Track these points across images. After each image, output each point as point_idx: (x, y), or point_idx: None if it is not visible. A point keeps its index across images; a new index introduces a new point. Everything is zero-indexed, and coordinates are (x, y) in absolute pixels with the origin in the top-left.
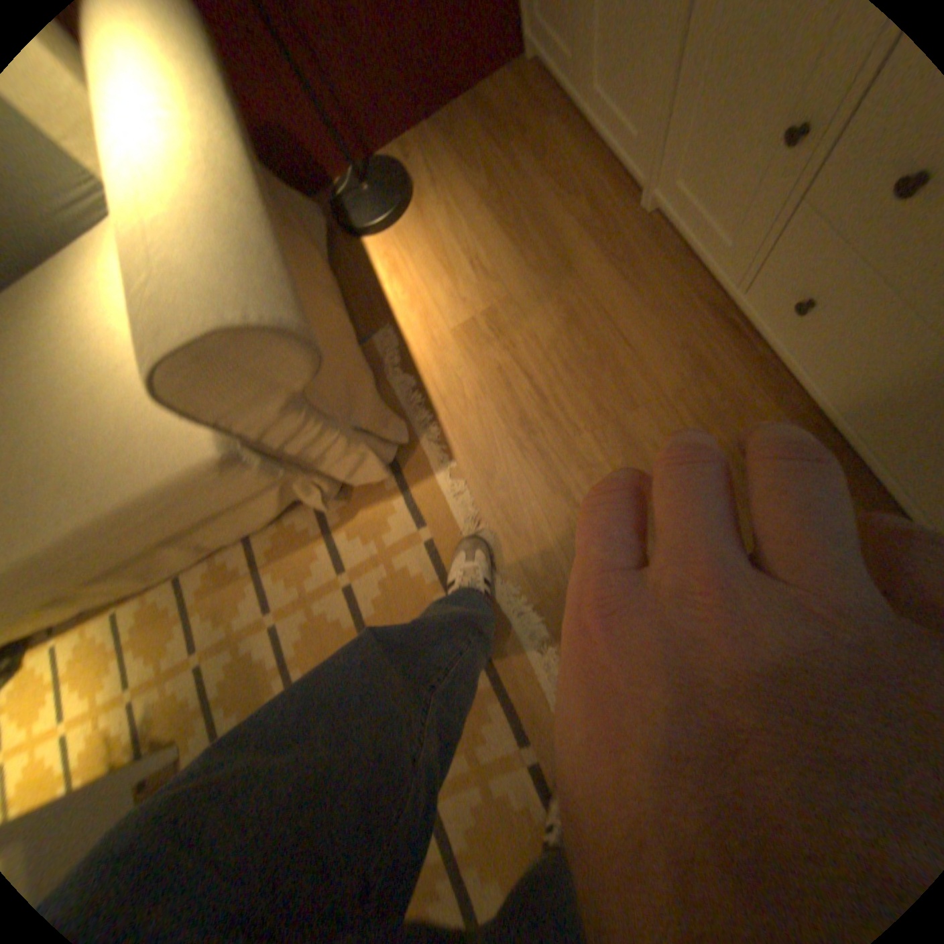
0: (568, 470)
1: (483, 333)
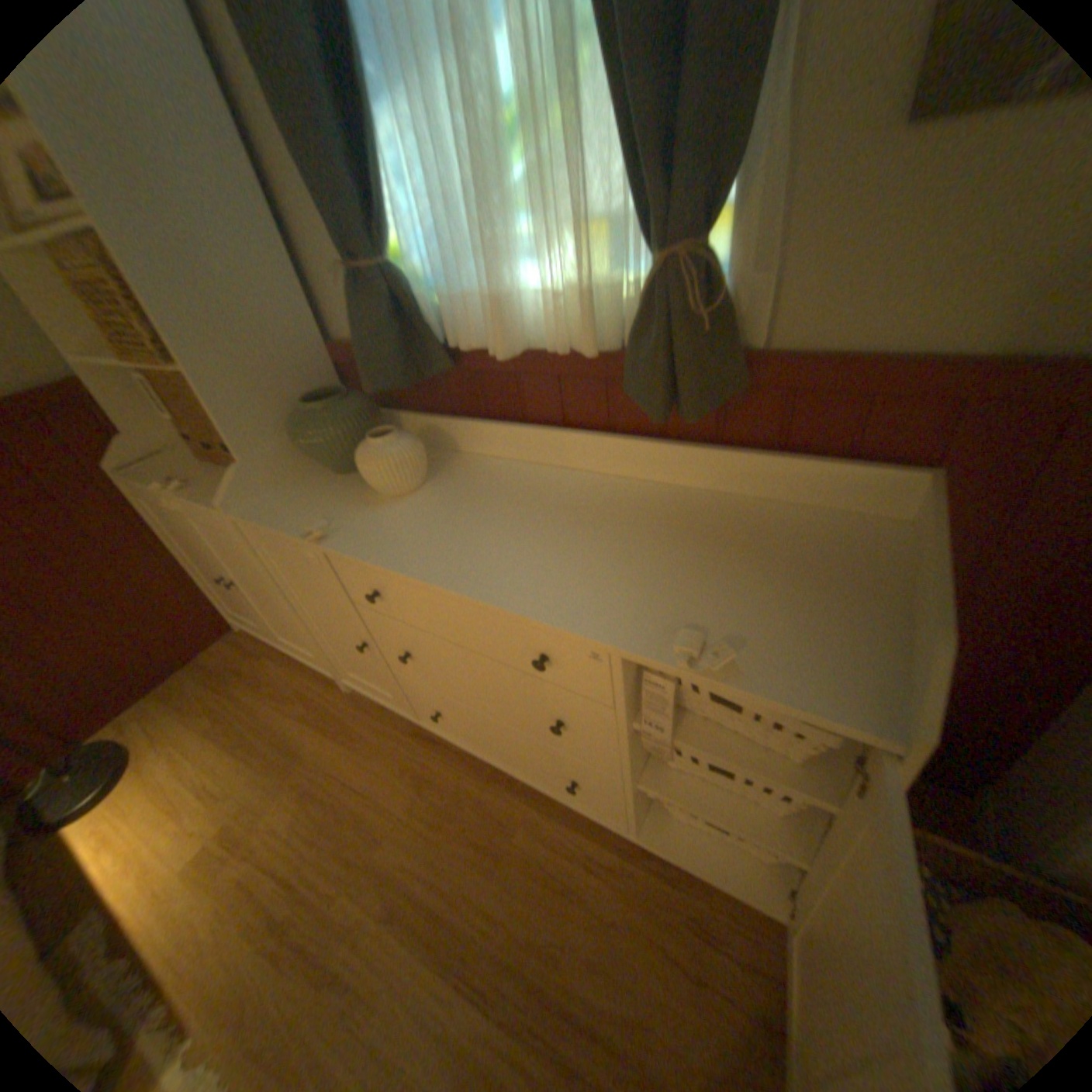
0: (328, 950)
1: (214, 854)
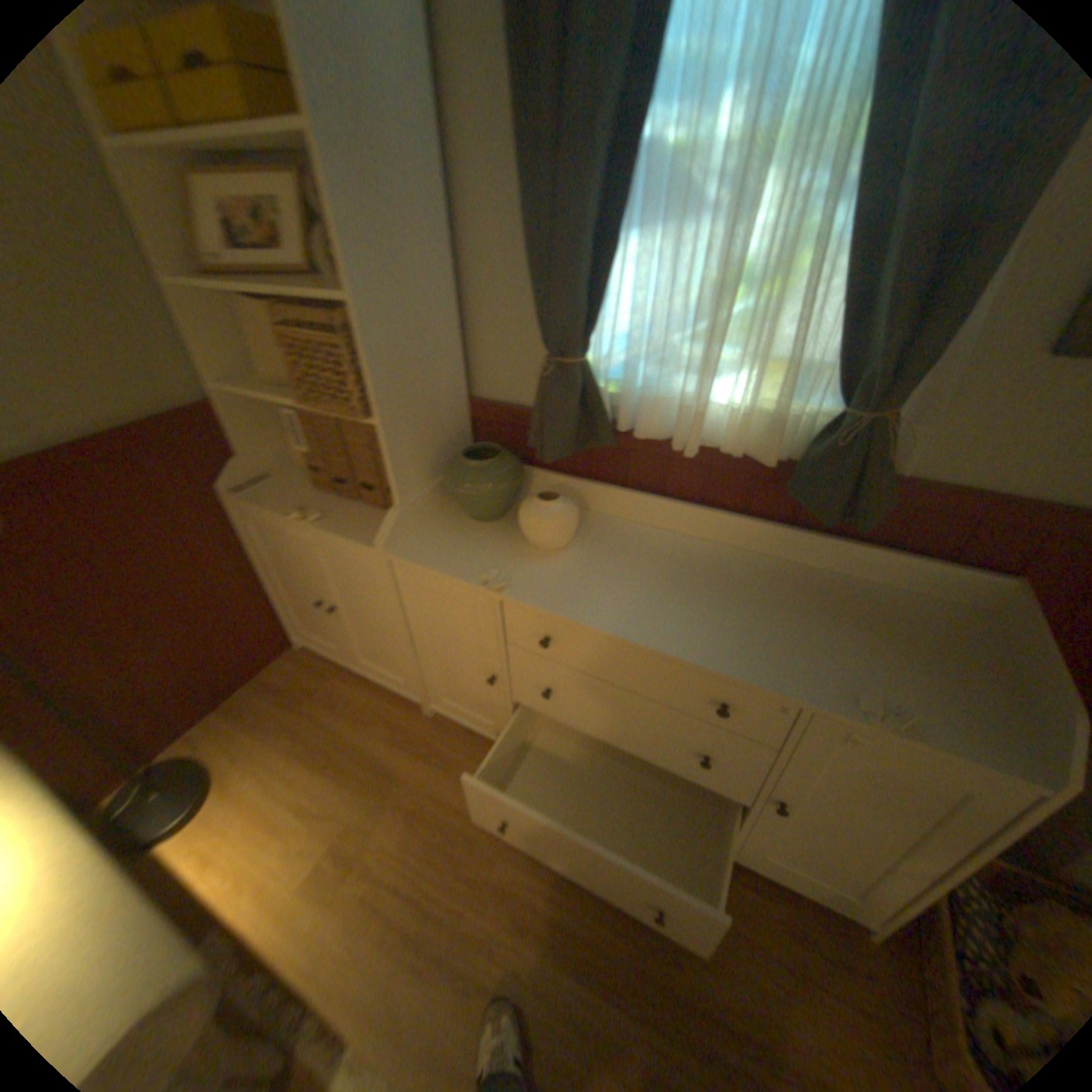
0: (467, 963)
1: (329, 875)
